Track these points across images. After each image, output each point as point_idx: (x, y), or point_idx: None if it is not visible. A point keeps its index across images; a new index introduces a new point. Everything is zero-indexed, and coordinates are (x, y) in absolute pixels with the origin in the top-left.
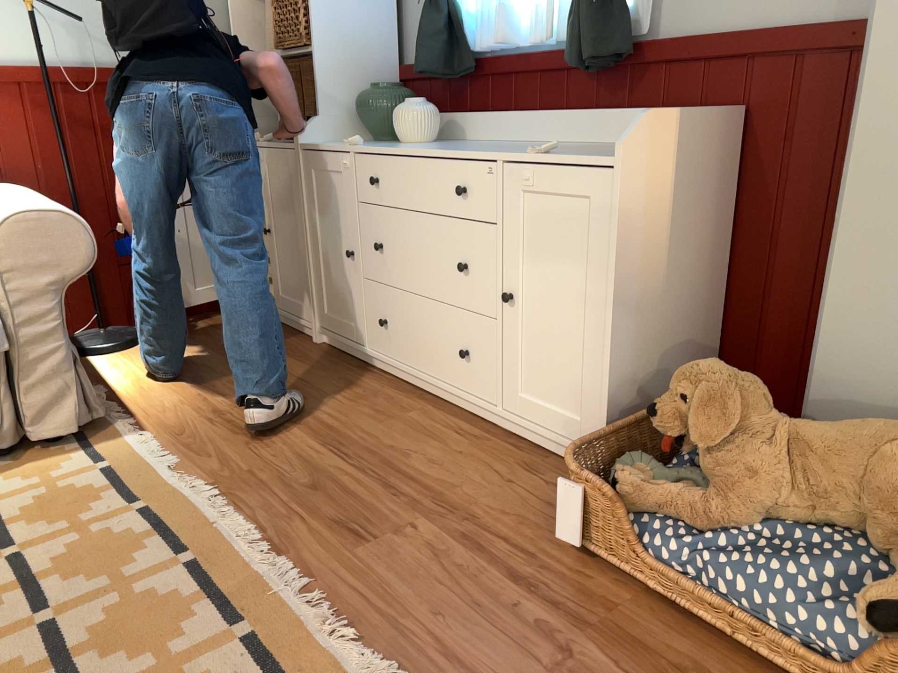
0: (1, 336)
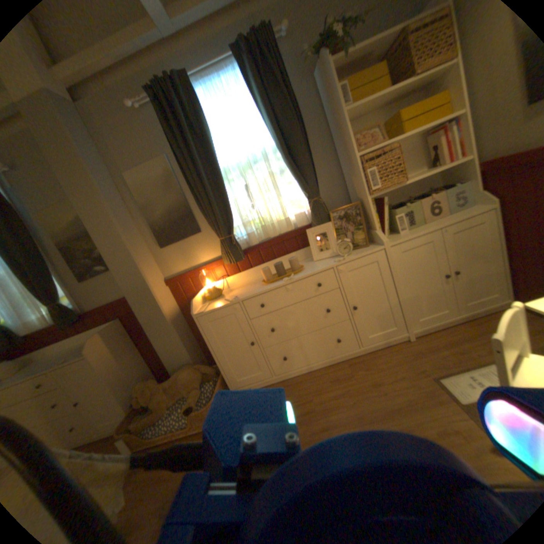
0: None
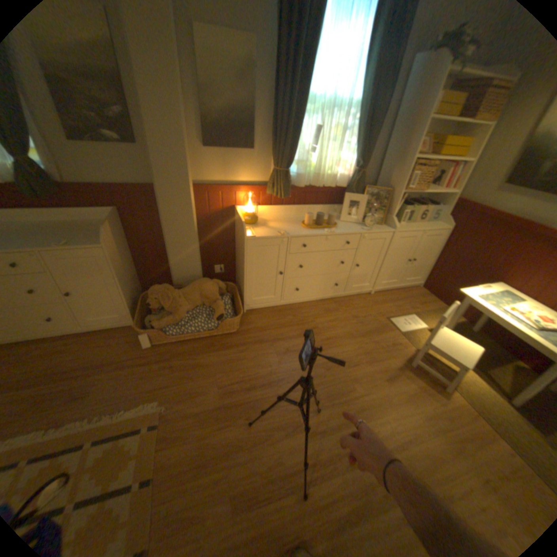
0: None
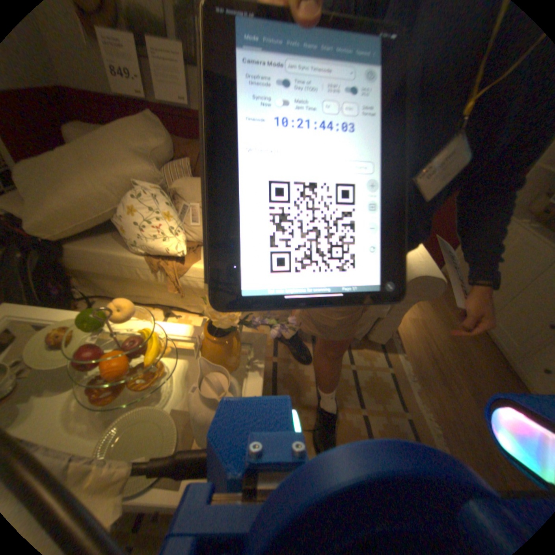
0: (386, 313)
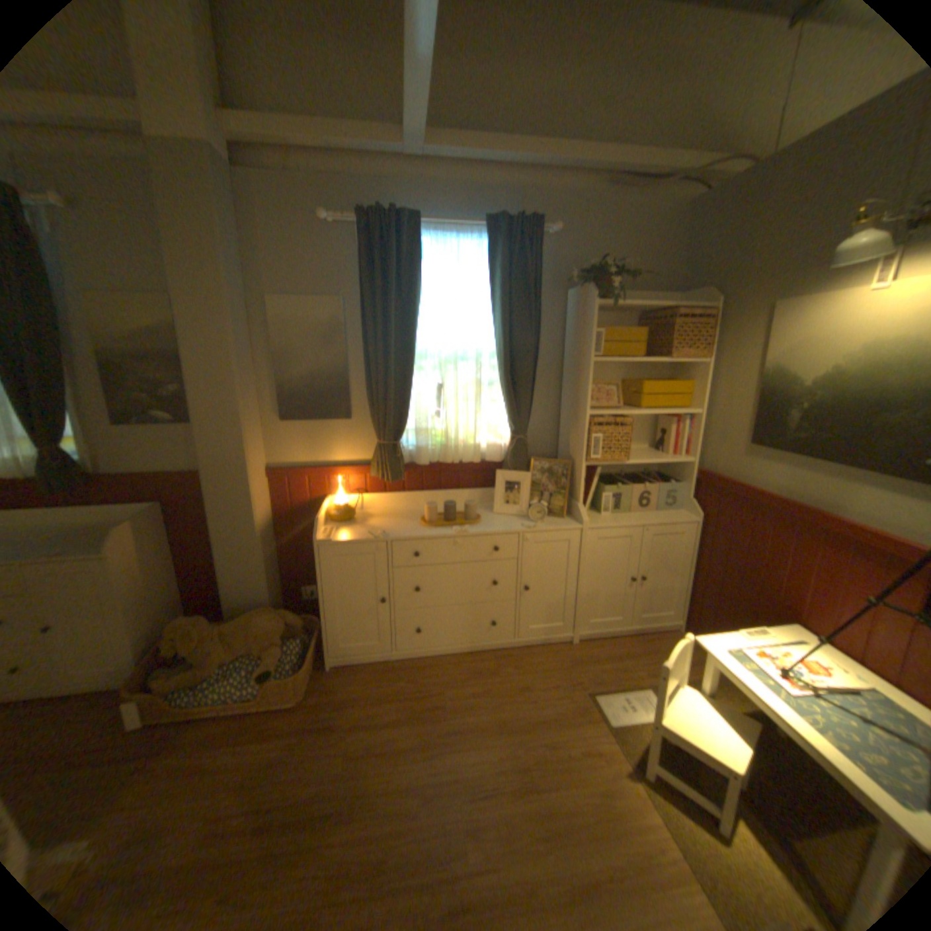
0: None
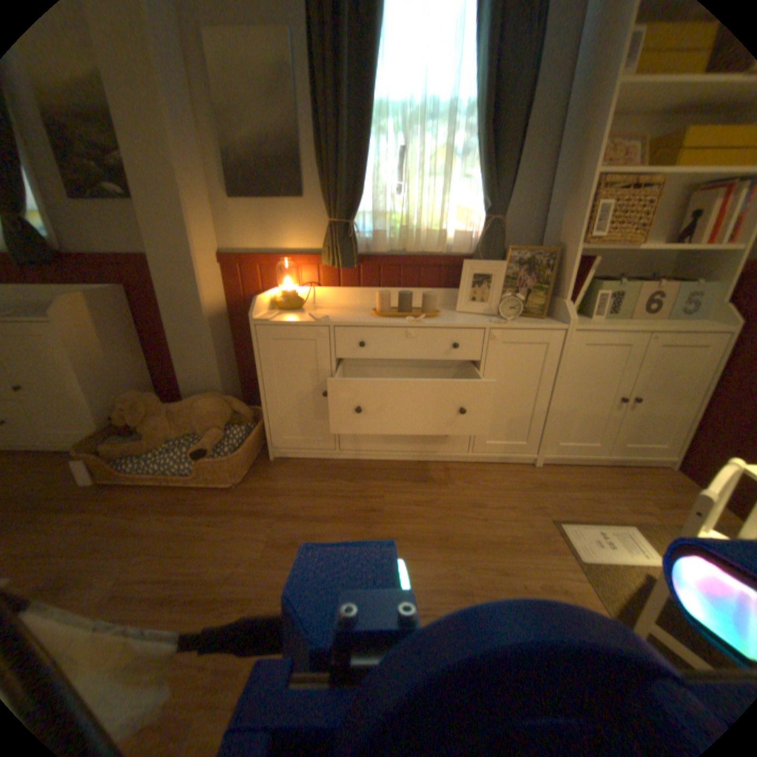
0: None
